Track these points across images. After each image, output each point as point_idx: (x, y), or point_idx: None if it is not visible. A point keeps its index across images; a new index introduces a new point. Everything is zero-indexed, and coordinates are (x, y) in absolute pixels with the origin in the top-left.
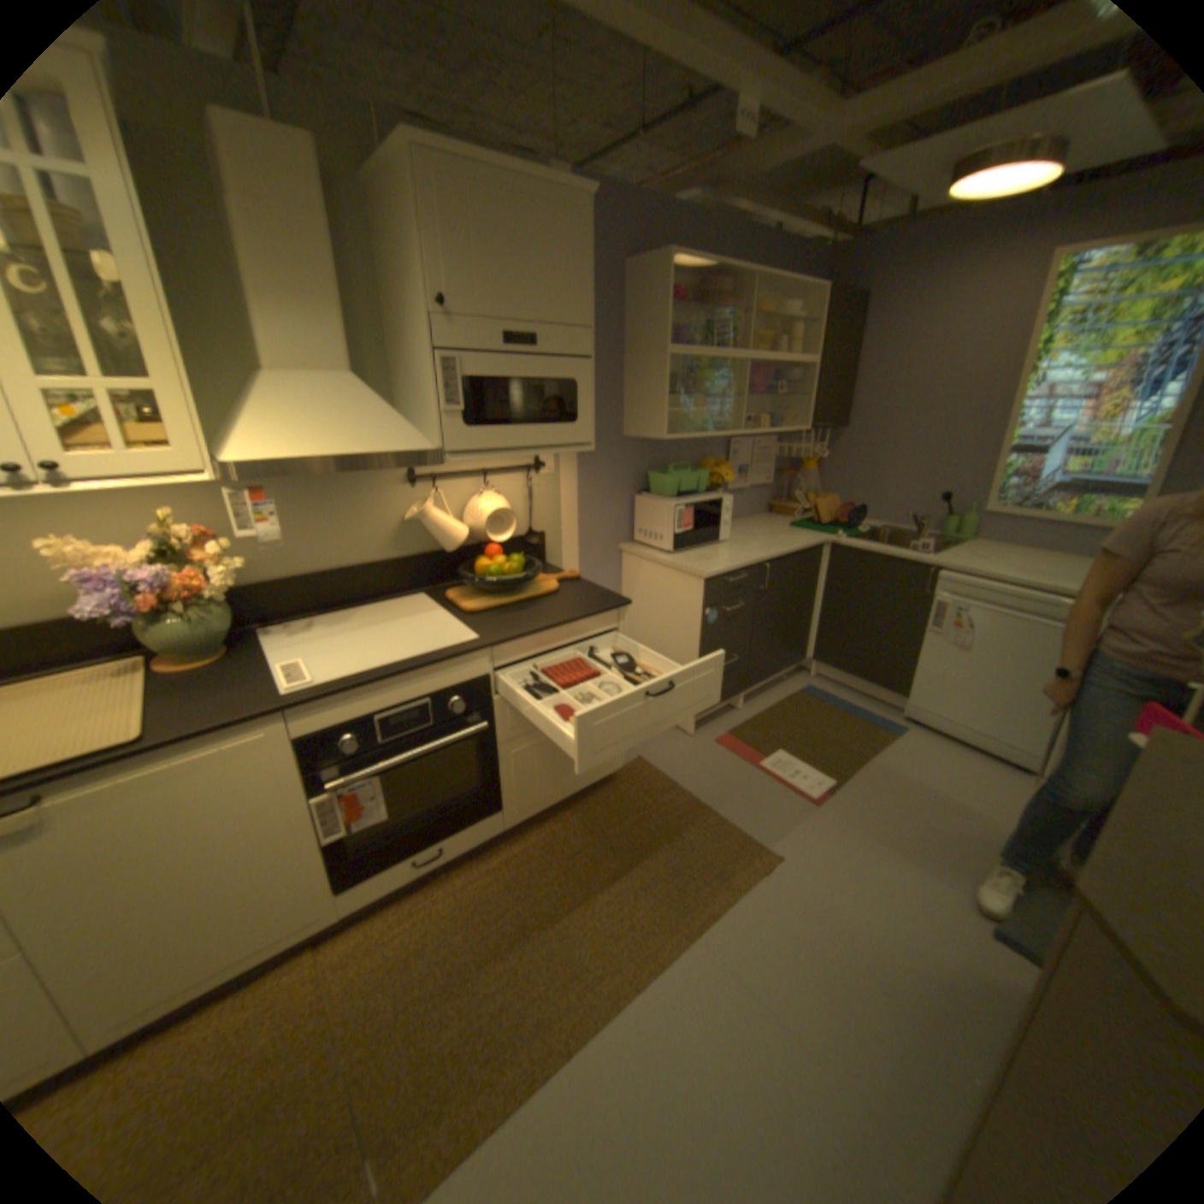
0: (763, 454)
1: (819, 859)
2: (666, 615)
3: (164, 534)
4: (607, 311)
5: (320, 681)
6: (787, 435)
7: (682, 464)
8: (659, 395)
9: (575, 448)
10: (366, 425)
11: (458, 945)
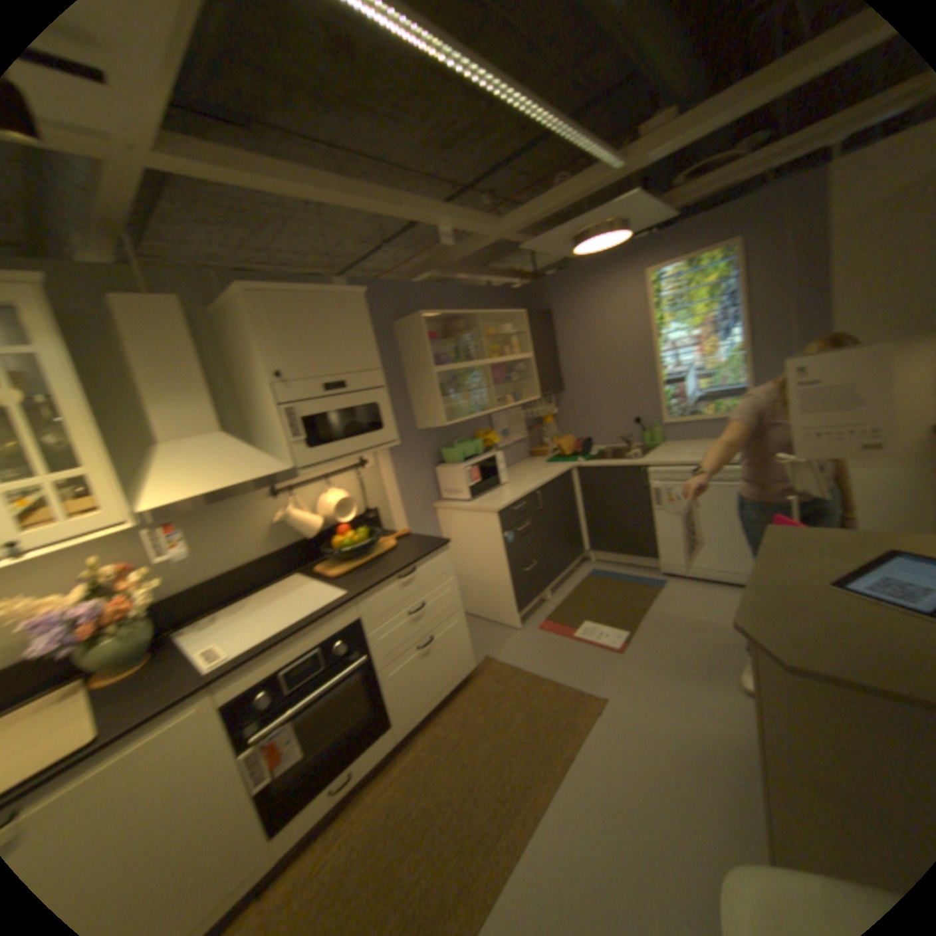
0: (517, 420)
1: (632, 692)
2: (479, 544)
3: (94, 575)
4: (389, 354)
5: (235, 654)
6: (528, 404)
7: (464, 438)
8: (437, 398)
9: (388, 445)
10: (241, 462)
11: (380, 850)
